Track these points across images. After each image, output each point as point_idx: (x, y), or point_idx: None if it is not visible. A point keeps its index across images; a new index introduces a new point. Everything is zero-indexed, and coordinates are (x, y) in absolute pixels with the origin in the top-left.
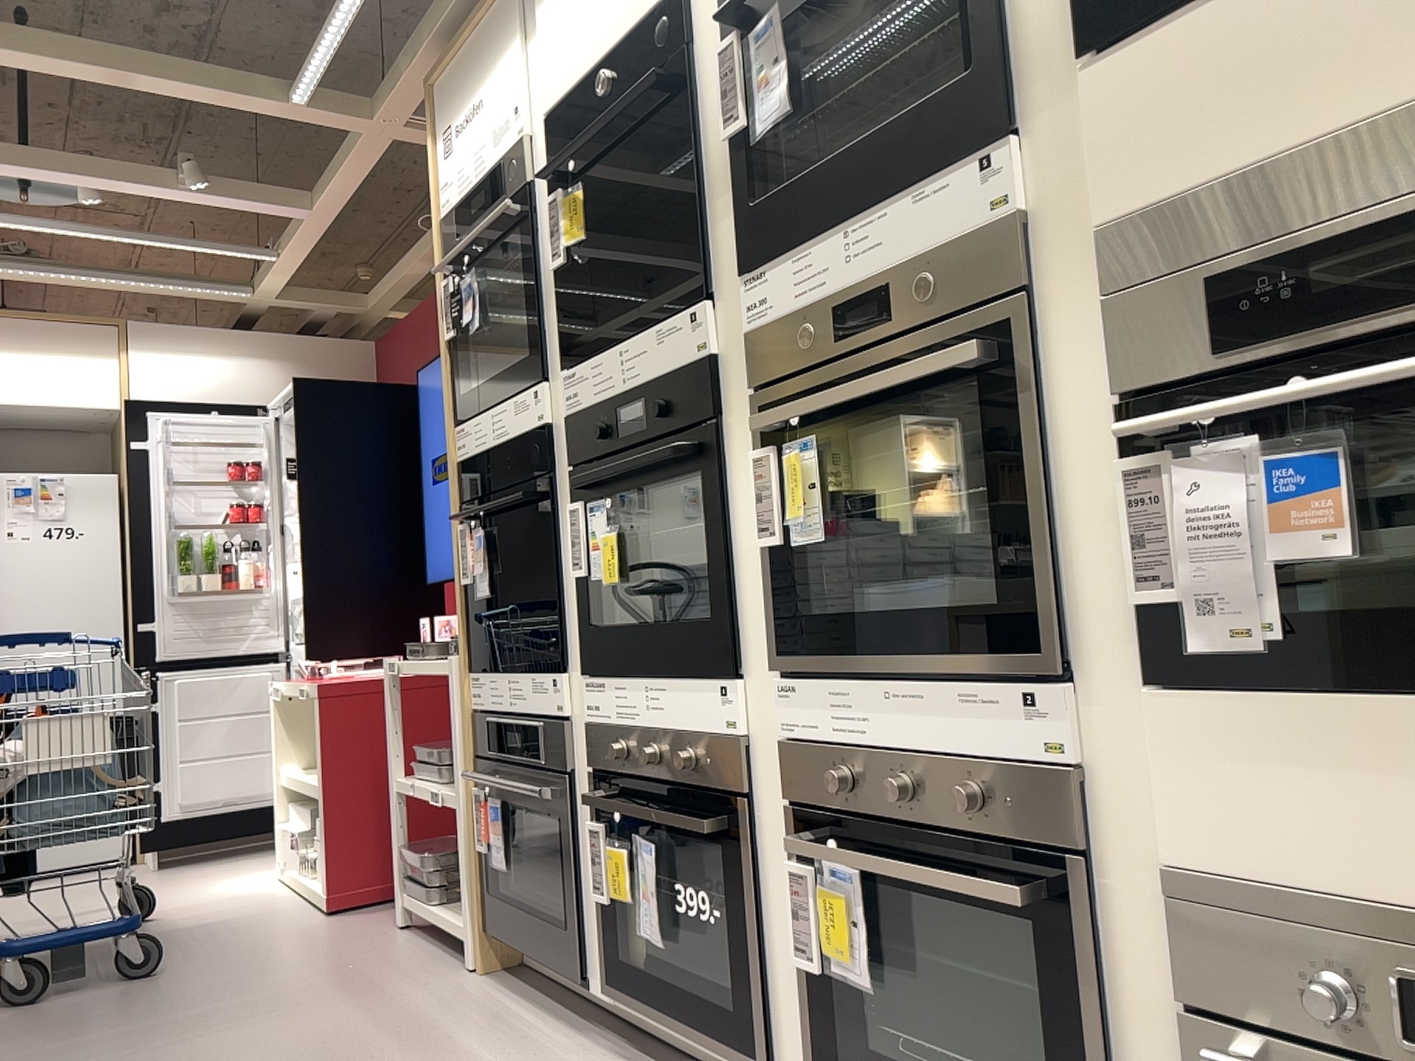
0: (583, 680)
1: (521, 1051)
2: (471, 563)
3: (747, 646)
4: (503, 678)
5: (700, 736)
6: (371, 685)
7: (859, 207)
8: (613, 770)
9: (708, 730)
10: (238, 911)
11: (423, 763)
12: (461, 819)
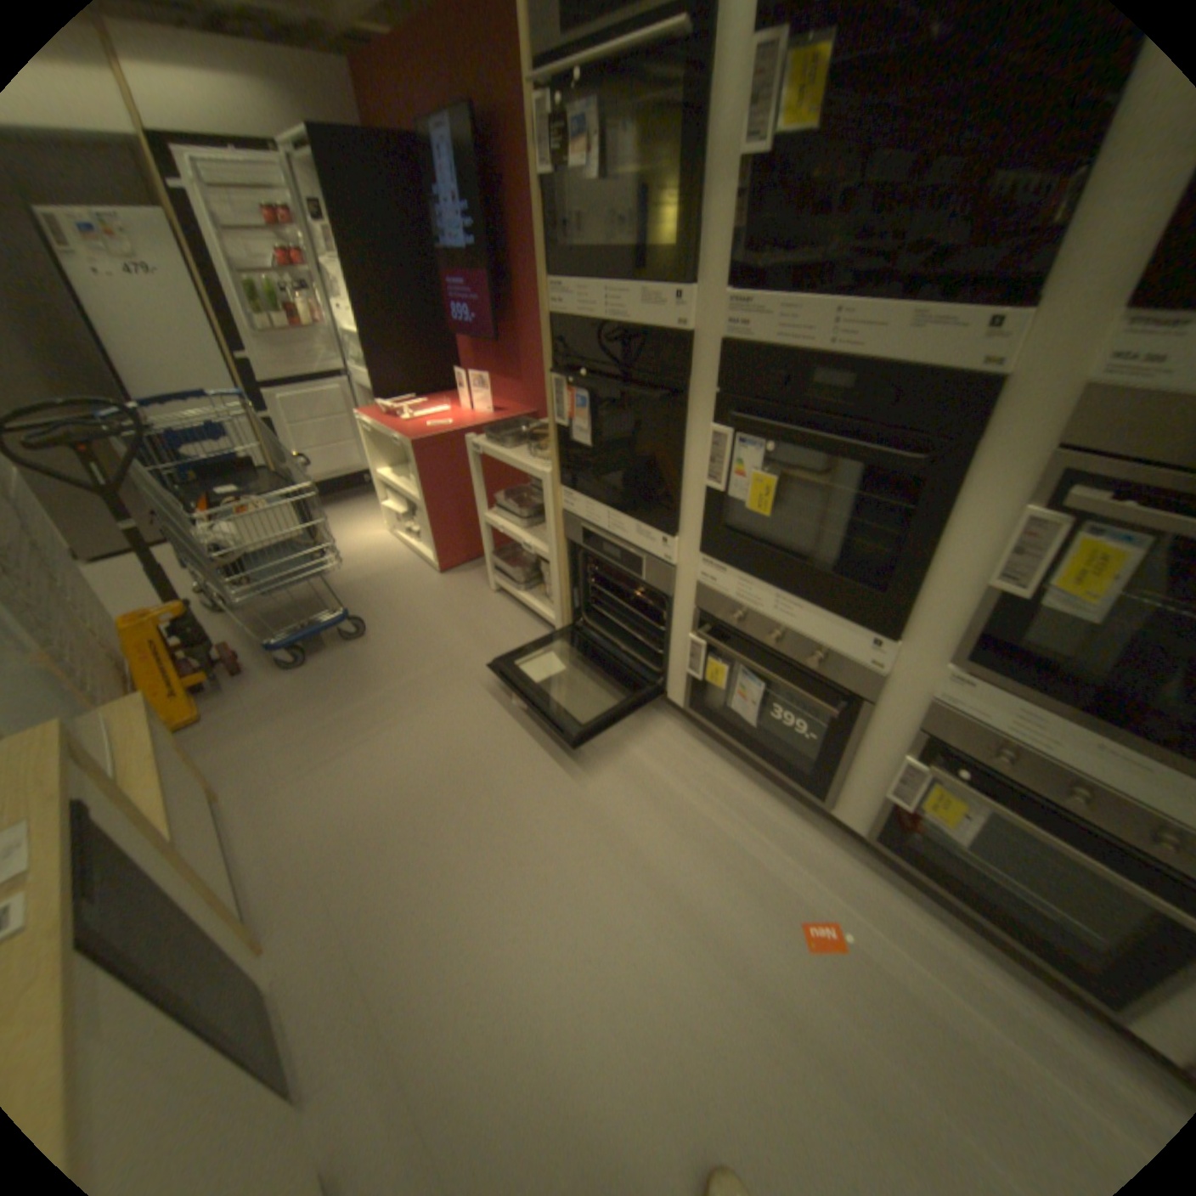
0: (700, 556)
1: (632, 730)
2: (569, 414)
3: (917, 626)
4: (602, 509)
5: (836, 652)
6: (444, 440)
7: None
8: (724, 621)
9: (847, 654)
10: (380, 569)
11: (505, 513)
12: (555, 572)
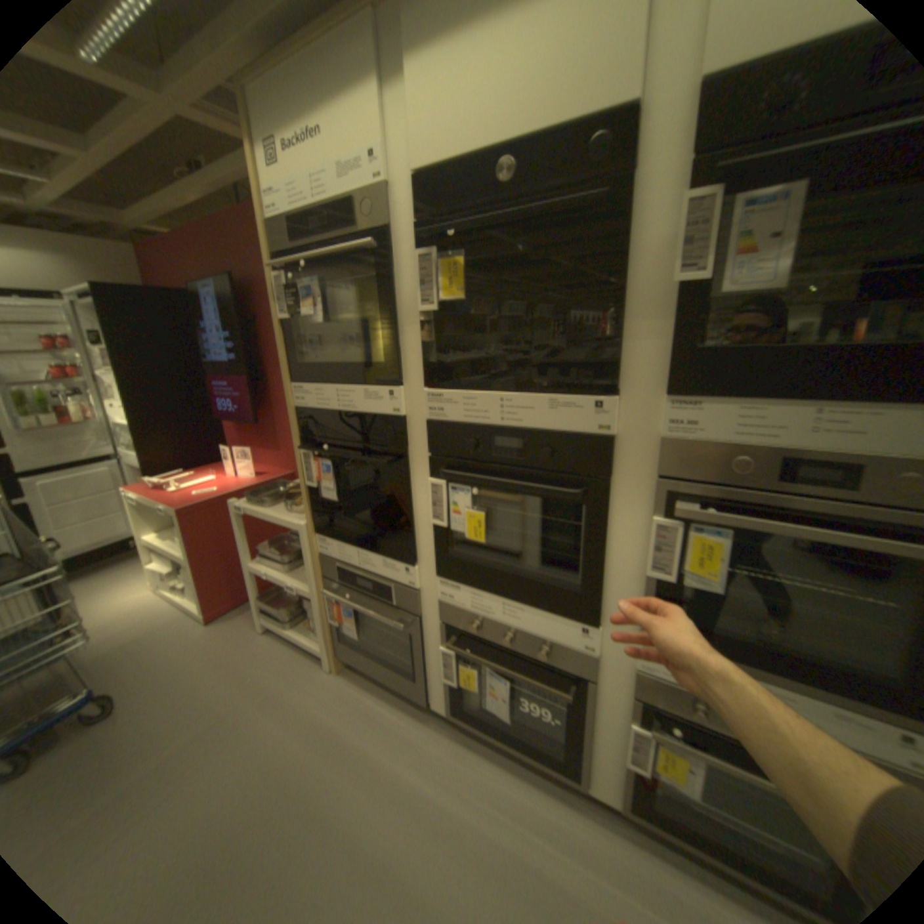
0: (438, 578)
1: (402, 751)
2: (318, 476)
3: (608, 612)
4: (352, 548)
5: (557, 644)
6: (209, 503)
7: (848, 397)
8: (466, 630)
9: (565, 644)
10: (139, 631)
11: (267, 560)
12: (316, 607)
